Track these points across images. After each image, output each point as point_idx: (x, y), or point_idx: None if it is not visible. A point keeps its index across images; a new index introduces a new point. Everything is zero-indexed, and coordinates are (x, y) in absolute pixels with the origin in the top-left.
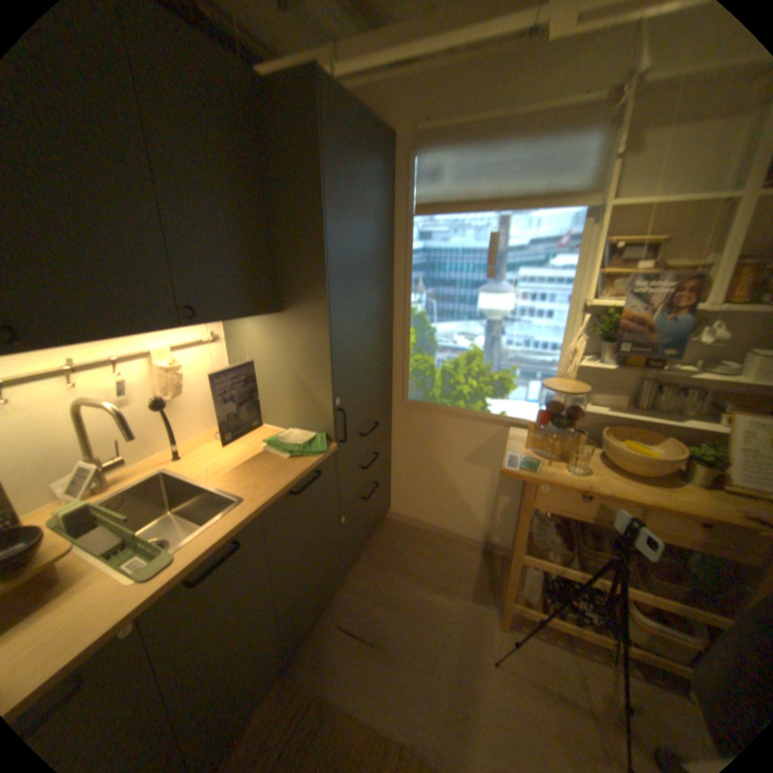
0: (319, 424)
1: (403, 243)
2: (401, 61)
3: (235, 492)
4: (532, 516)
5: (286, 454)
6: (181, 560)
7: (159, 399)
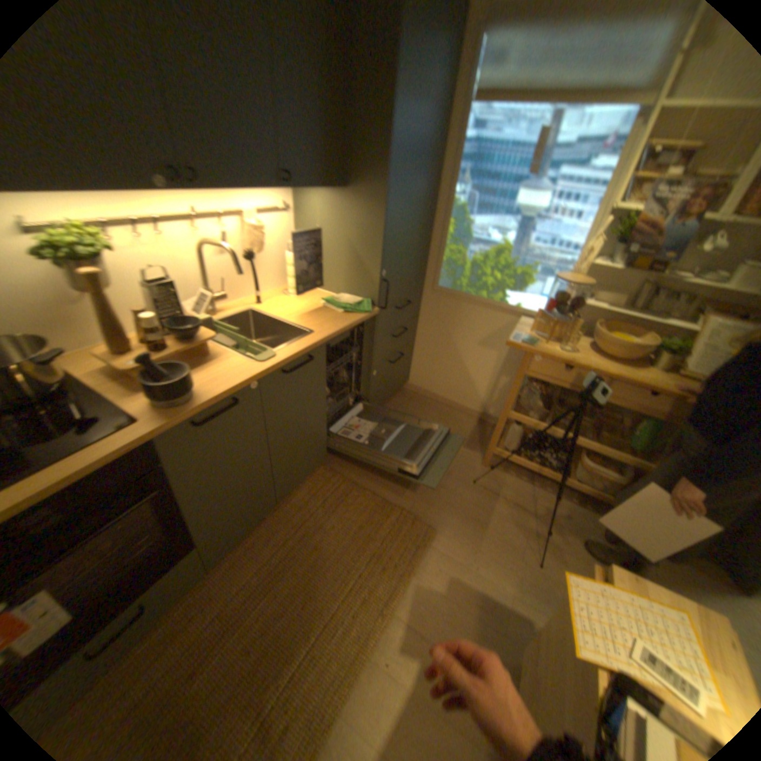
0: (366, 292)
1: (458, 130)
2: None
3: (307, 328)
4: (522, 381)
5: (341, 310)
6: (280, 356)
7: (250, 252)
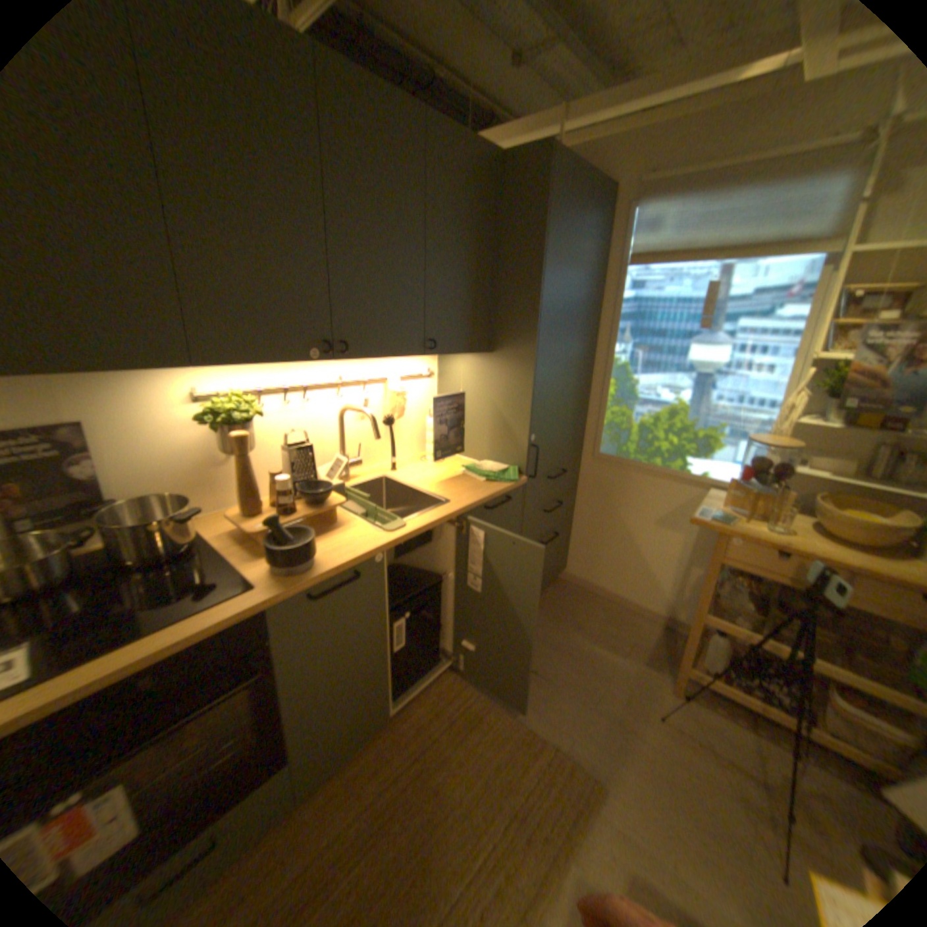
0: (512, 457)
1: (614, 291)
2: (633, 111)
3: (443, 496)
4: (720, 571)
5: (482, 477)
6: (410, 526)
7: (389, 417)
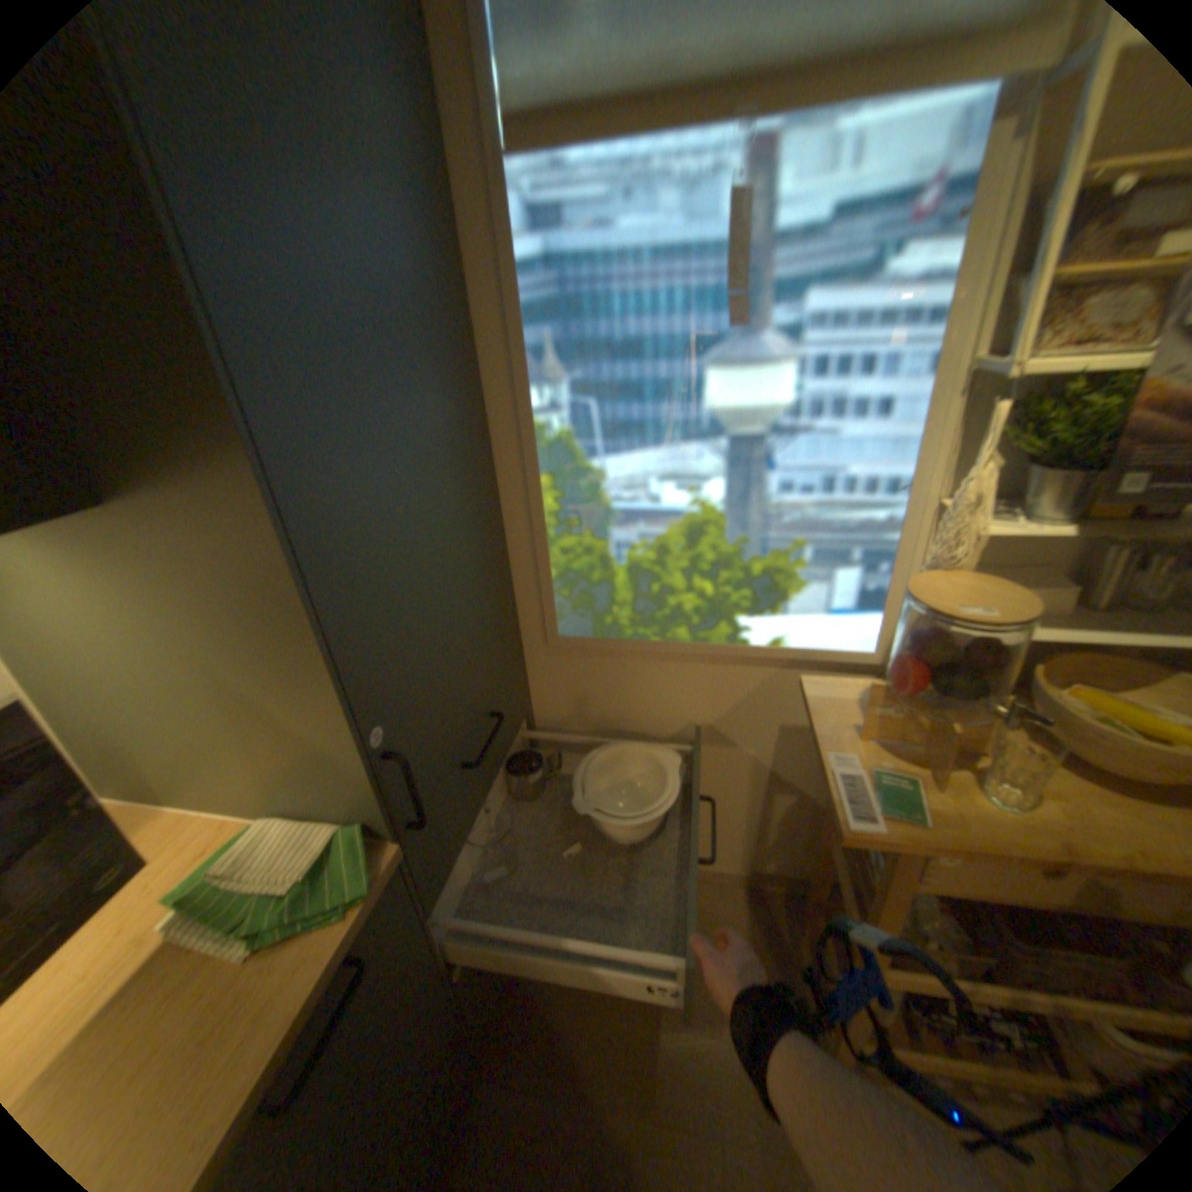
0: (337, 800)
1: (488, 242)
2: None
3: None
4: (909, 909)
5: (241, 939)
6: None
7: None
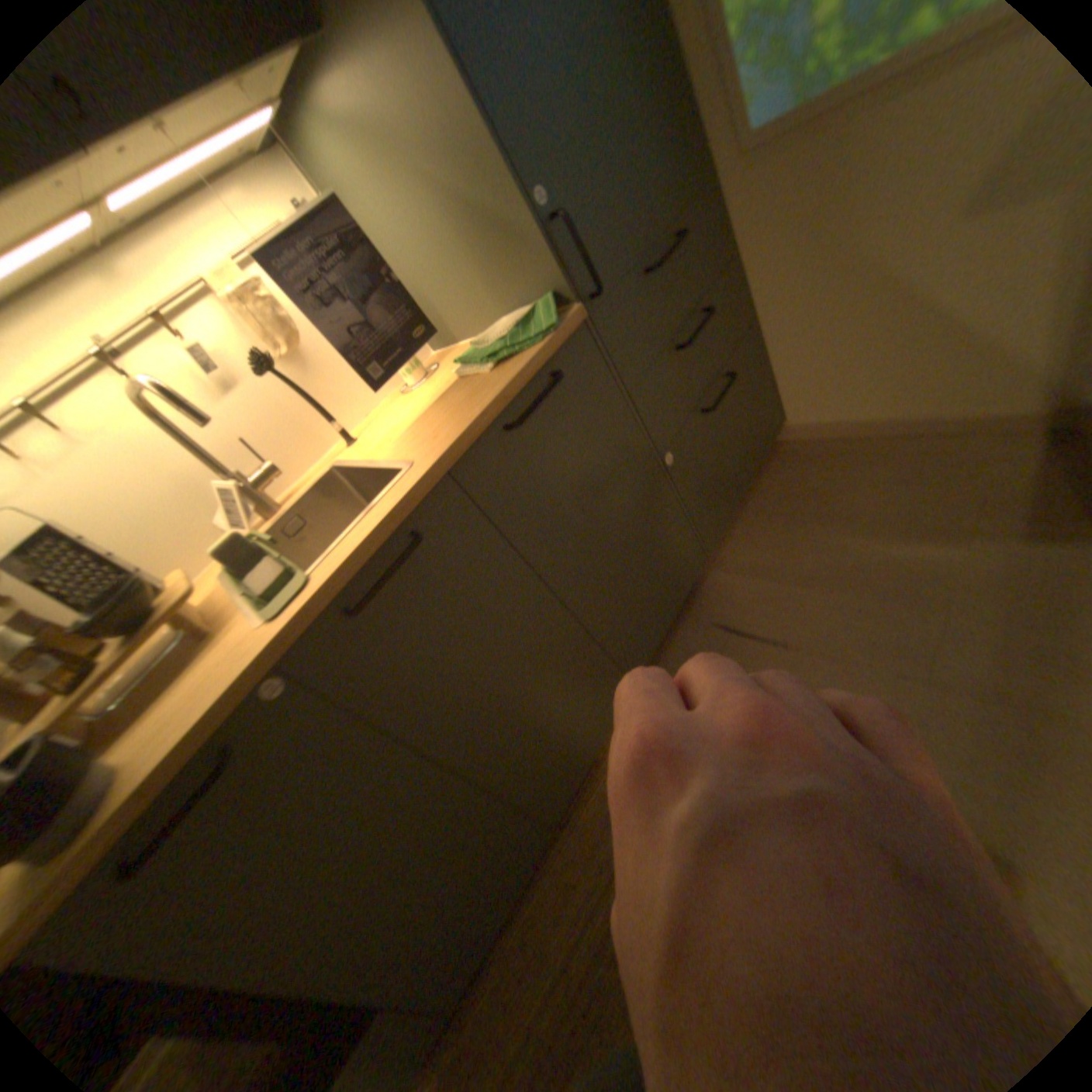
0: (532, 273)
1: None
2: None
3: (408, 453)
4: None
5: (488, 359)
6: (320, 576)
7: (259, 350)
